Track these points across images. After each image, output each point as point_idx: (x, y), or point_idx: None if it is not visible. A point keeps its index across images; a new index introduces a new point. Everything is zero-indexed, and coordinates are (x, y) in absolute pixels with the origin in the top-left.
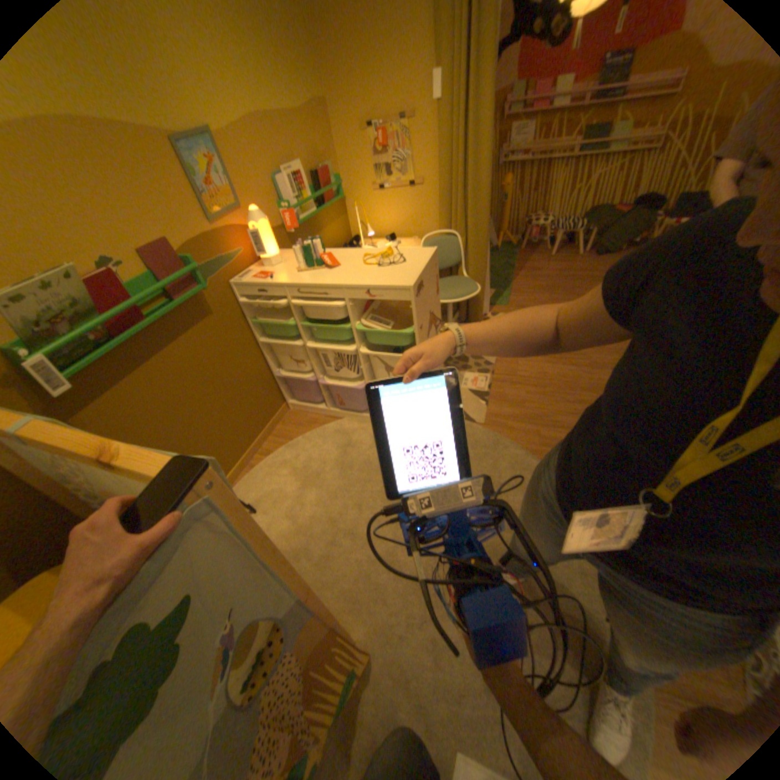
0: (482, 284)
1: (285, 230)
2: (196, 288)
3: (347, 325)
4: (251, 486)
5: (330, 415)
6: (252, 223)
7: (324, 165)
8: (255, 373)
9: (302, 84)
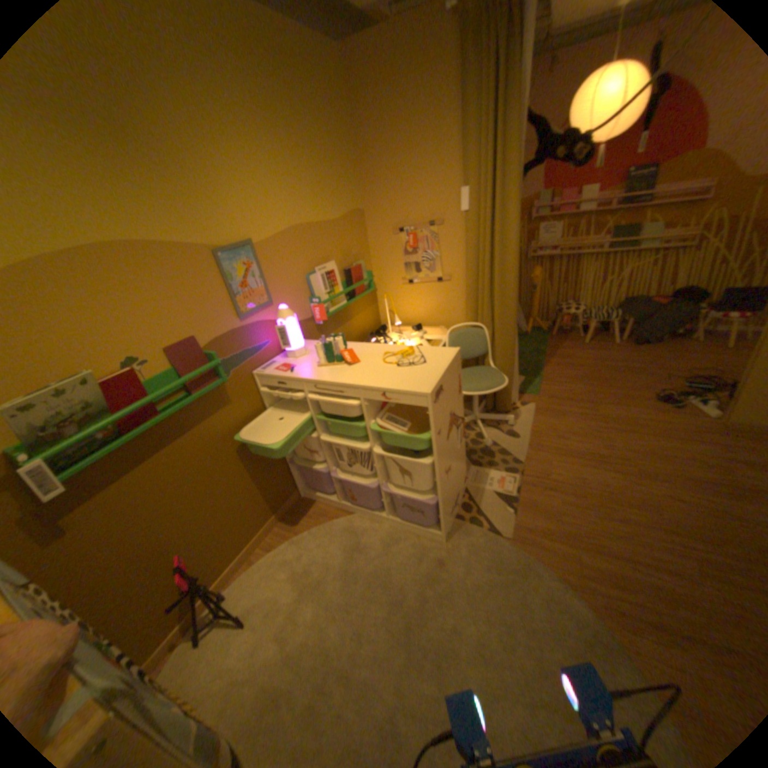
0: (510, 374)
1: (315, 321)
2: (217, 382)
3: (364, 419)
4: (245, 591)
5: (341, 508)
6: (281, 320)
7: (358, 263)
8: (268, 460)
9: (344, 200)
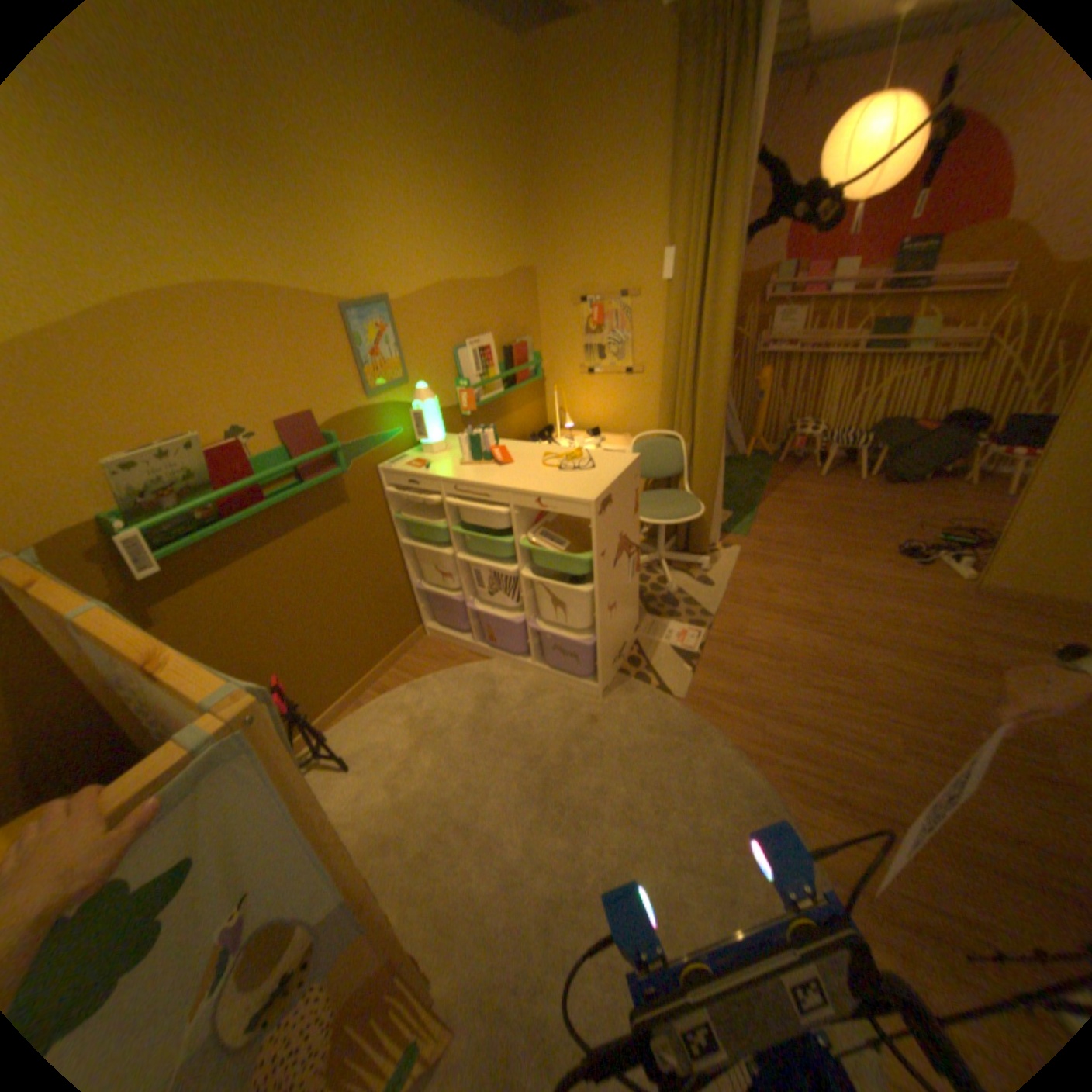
0: (710, 504)
1: (460, 412)
2: (335, 472)
3: (513, 537)
4: (351, 734)
5: (476, 653)
6: (417, 403)
7: (522, 341)
8: (389, 583)
9: (509, 254)
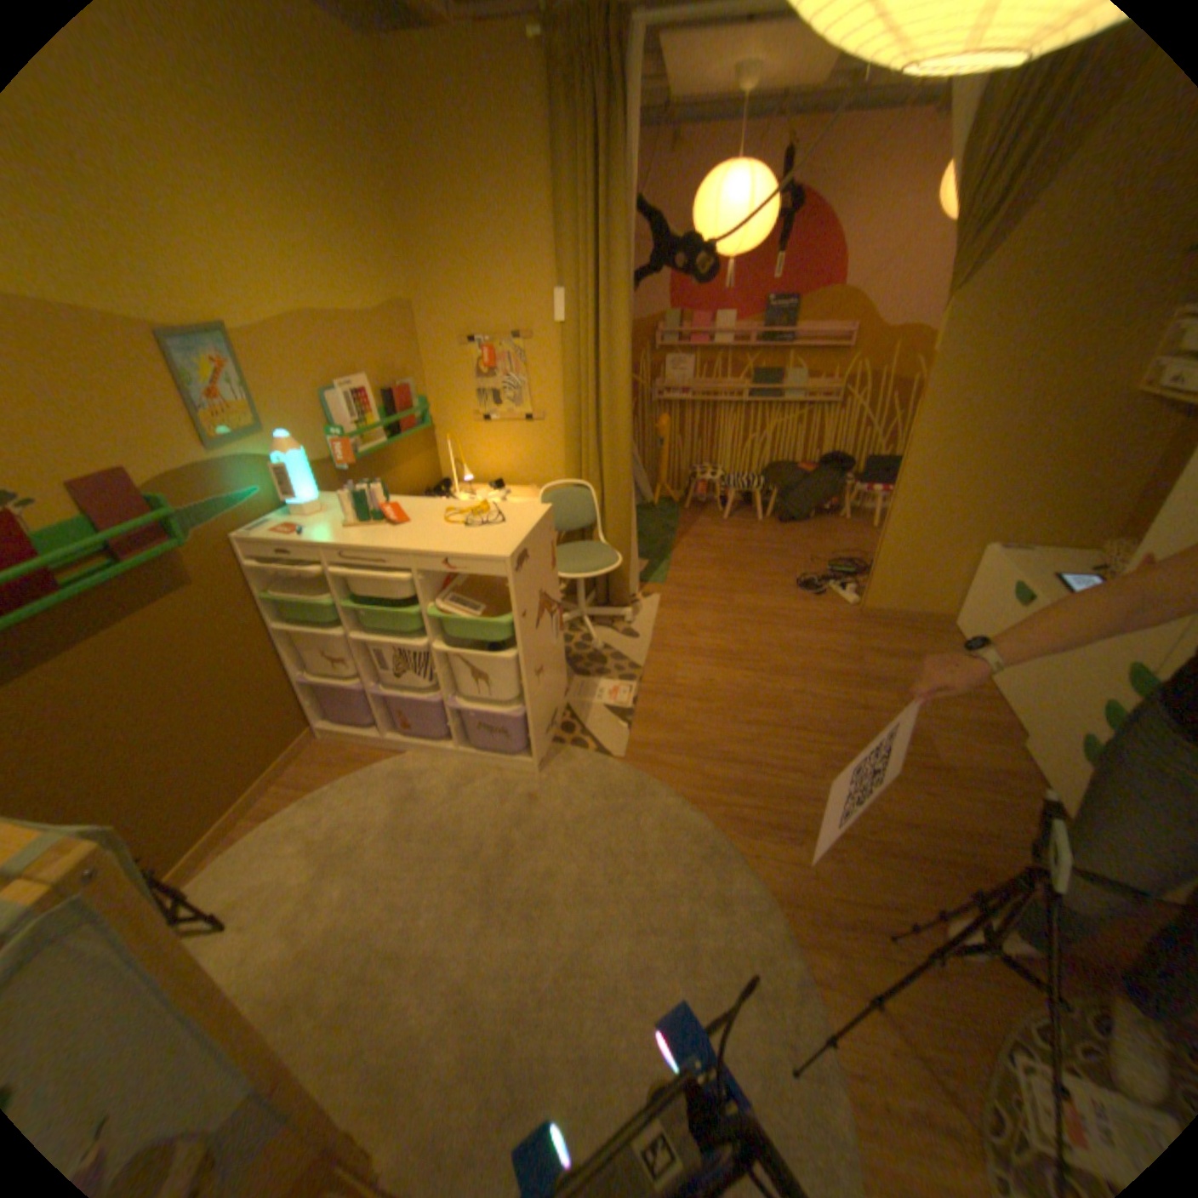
0: (626, 554)
1: (334, 465)
2: (168, 544)
3: (417, 606)
4: (224, 880)
5: (384, 748)
6: (279, 455)
7: (404, 383)
8: (258, 679)
9: (379, 283)
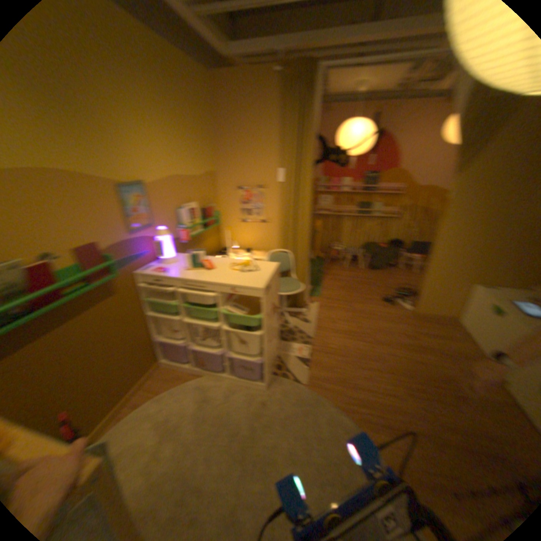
0: (303, 283)
1: (177, 240)
2: (106, 277)
3: (213, 307)
4: (112, 442)
5: (190, 374)
6: (157, 237)
7: (208, 205)
8: (136, 339)
9: (201, 164)
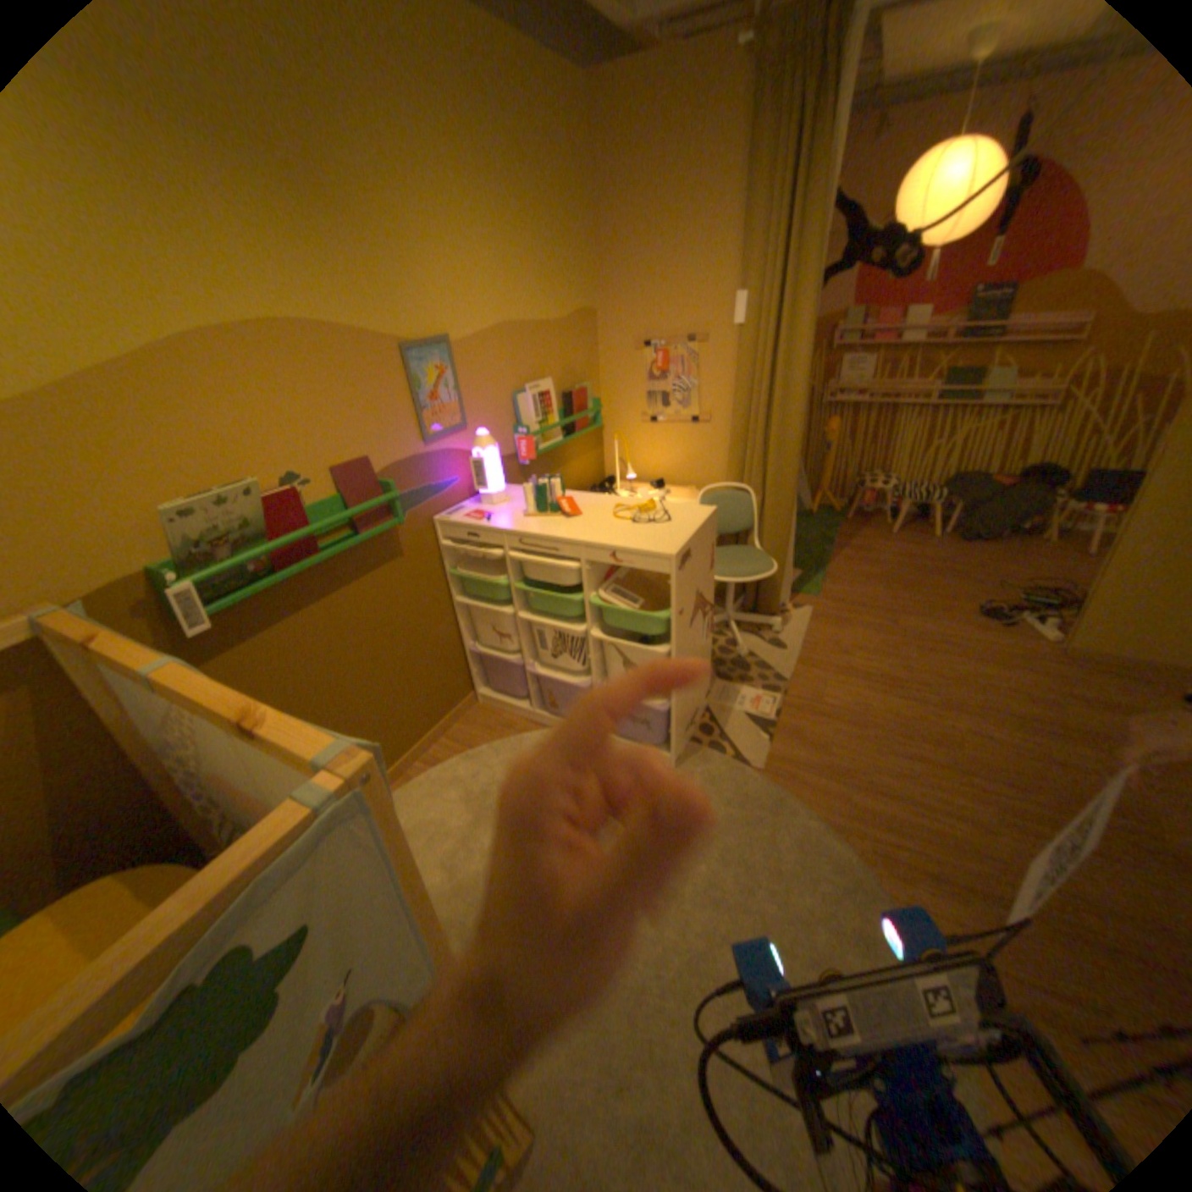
0: (781, 561)
1: (517, 460)
2: (391, 522)
3: (579, 594)
4: (402, 810)
5: (534, 720)
6: (478, 450)
7: (582, 386)
8: (441, 644)
9: (570, 294)
